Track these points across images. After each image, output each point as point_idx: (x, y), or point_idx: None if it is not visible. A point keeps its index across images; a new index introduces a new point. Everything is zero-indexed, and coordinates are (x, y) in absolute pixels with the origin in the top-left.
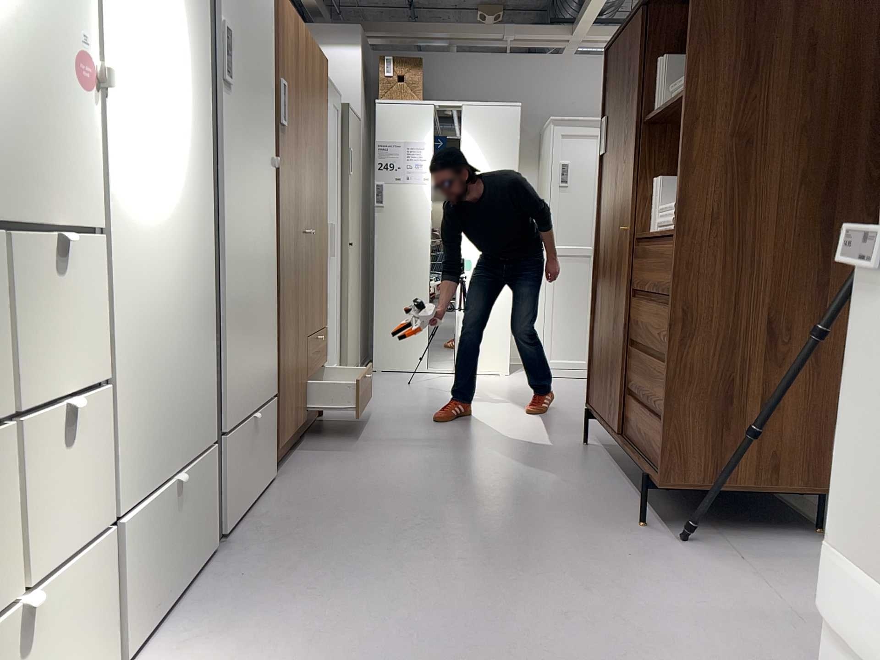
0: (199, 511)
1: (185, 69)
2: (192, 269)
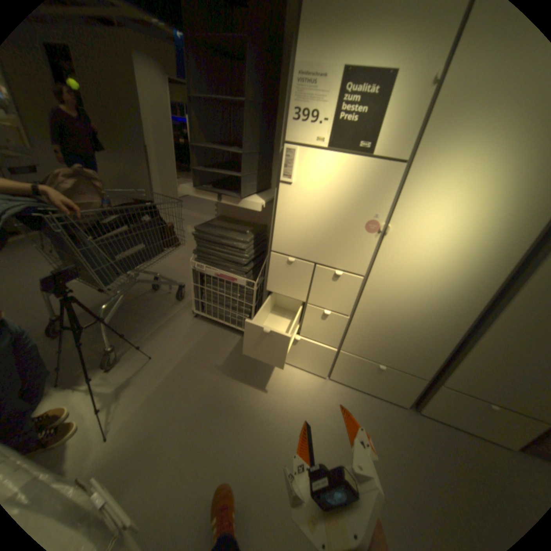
0: (399, 388)
1: (495, 224)
2: (446, 314)
